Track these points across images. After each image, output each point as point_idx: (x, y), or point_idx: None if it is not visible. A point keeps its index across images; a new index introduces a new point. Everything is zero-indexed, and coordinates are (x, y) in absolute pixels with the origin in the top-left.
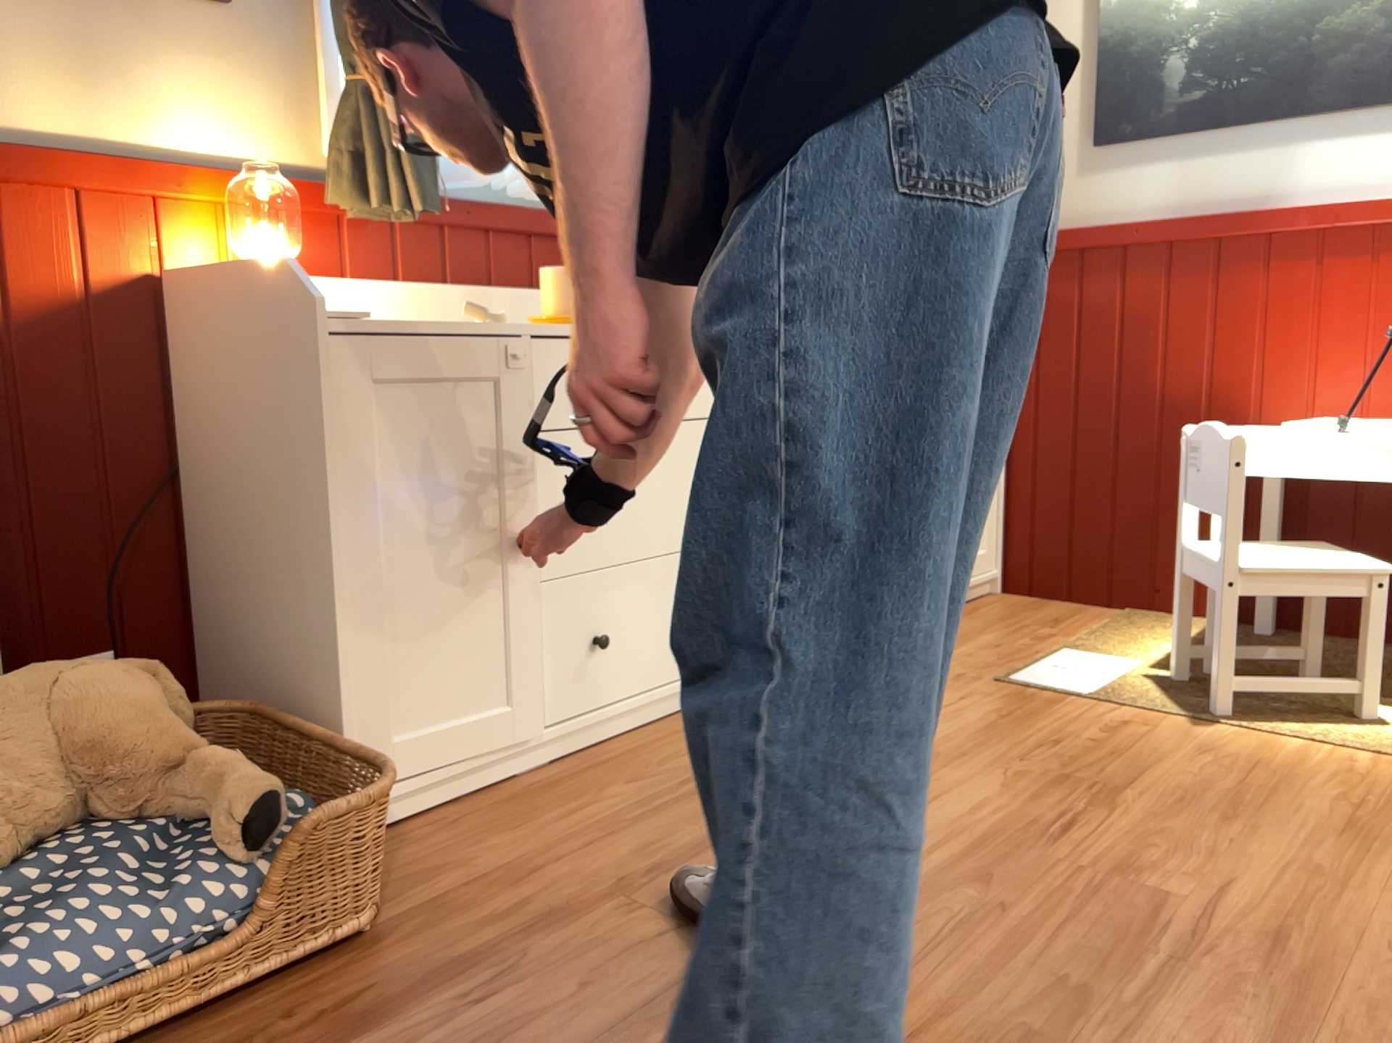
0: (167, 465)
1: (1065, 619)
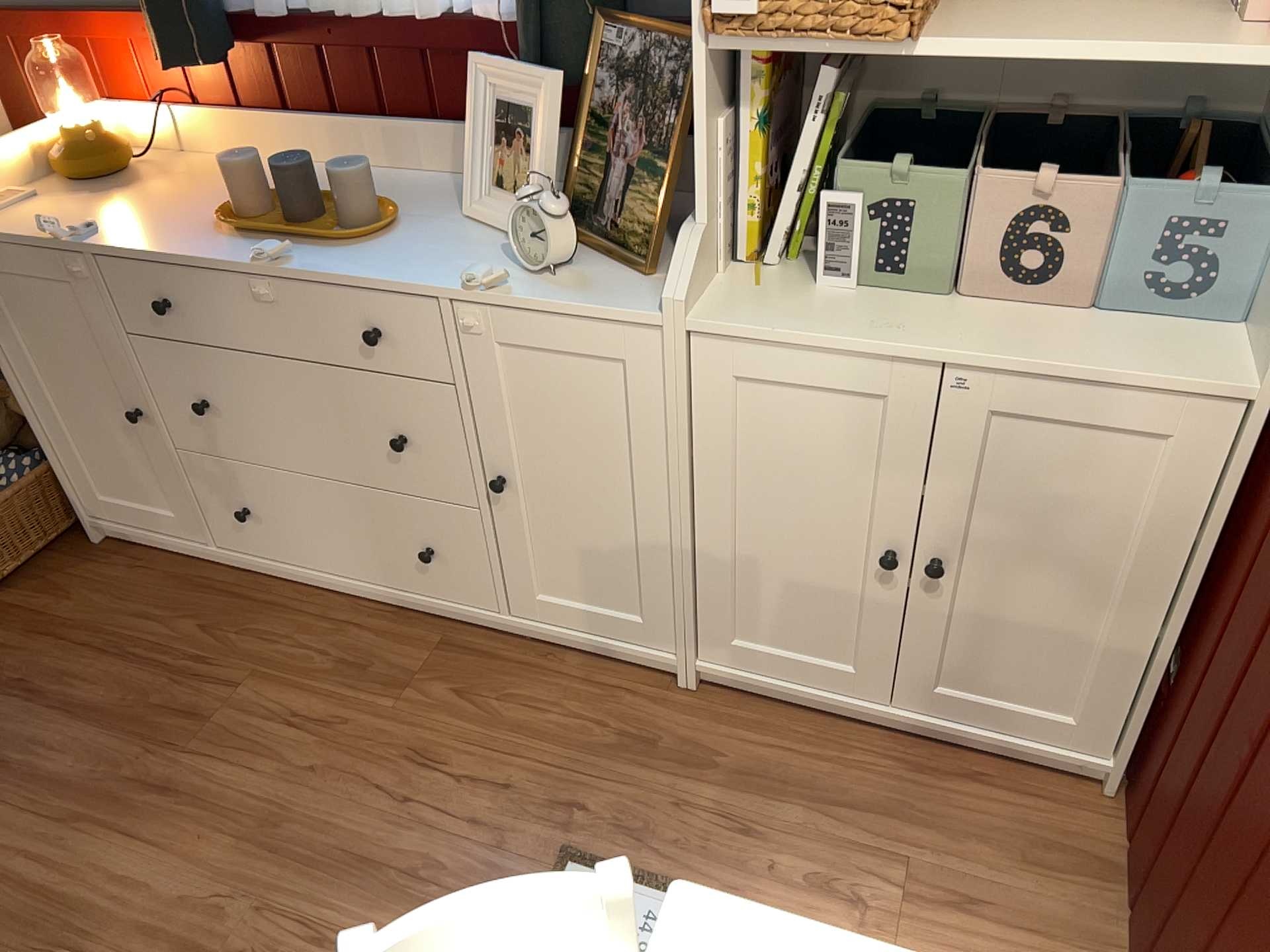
0: None
1: (976, 909)
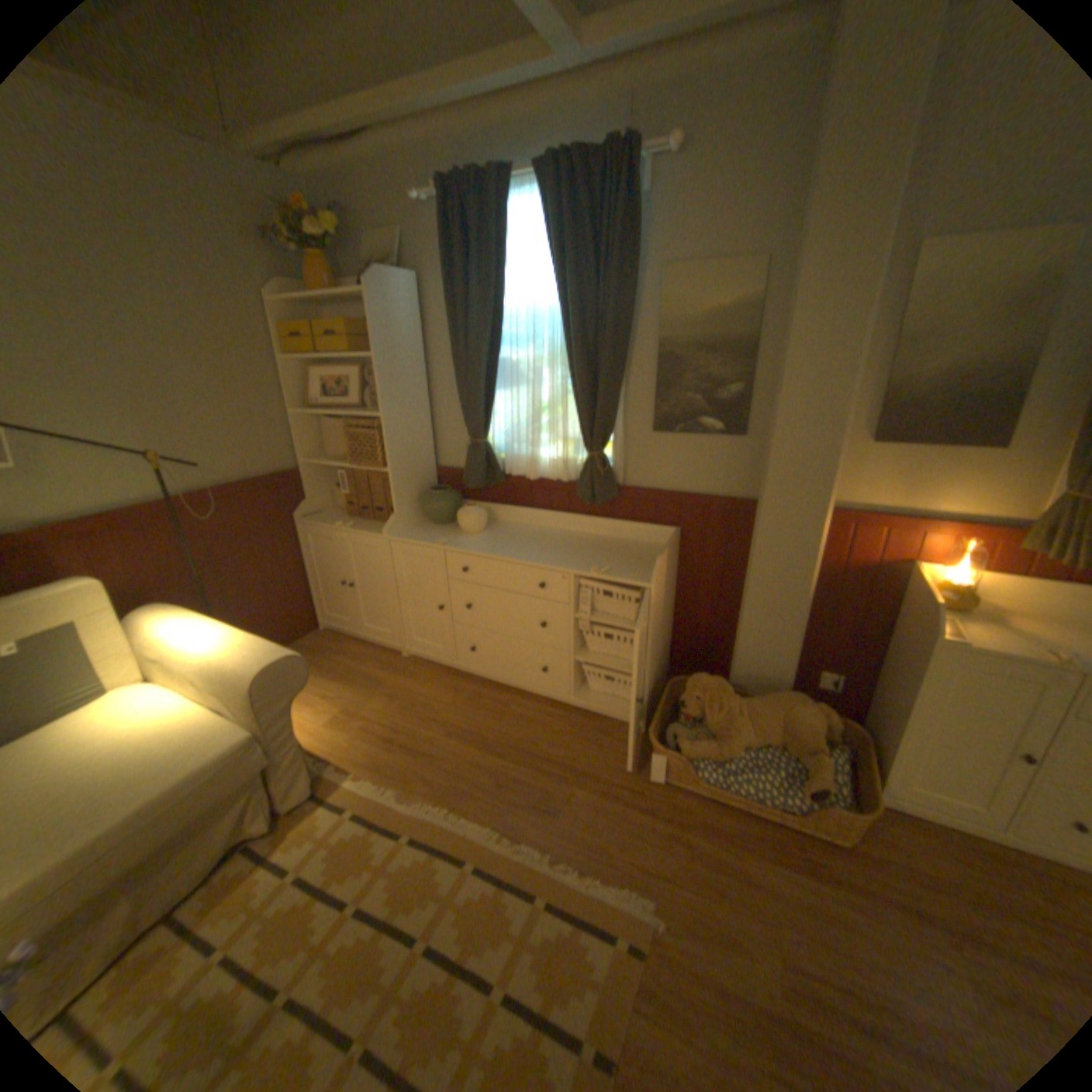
0: (889, 627)
1: None
